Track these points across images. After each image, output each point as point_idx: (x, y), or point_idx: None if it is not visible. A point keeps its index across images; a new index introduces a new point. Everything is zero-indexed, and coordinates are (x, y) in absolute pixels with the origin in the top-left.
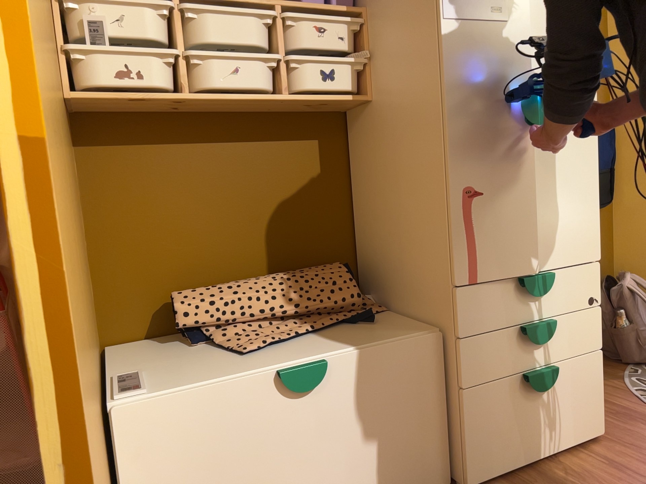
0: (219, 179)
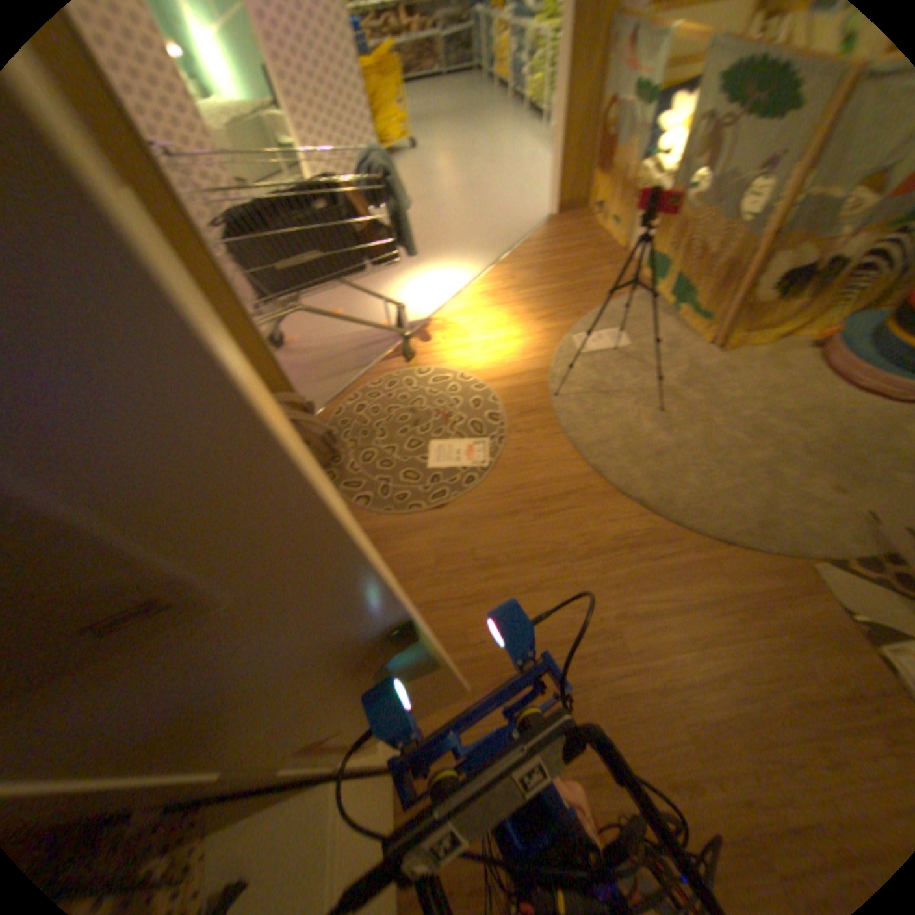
0: None
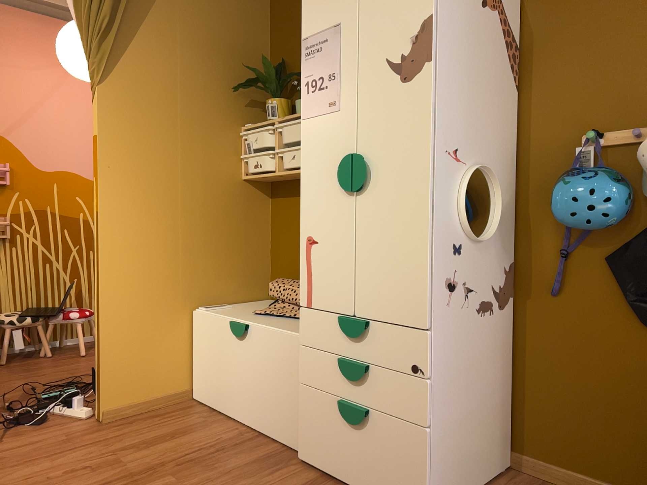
0: None
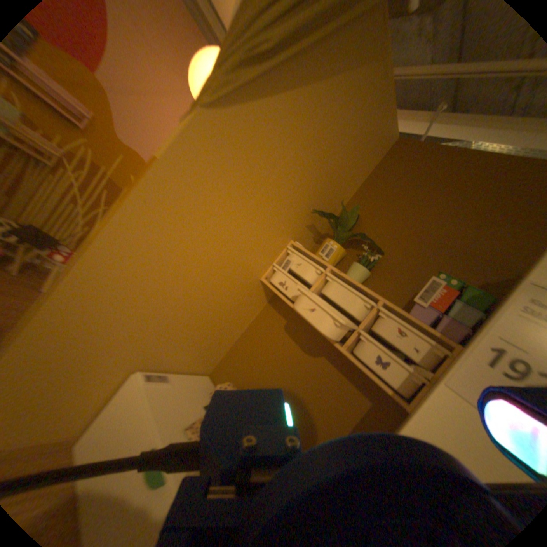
0: (299, 365)
